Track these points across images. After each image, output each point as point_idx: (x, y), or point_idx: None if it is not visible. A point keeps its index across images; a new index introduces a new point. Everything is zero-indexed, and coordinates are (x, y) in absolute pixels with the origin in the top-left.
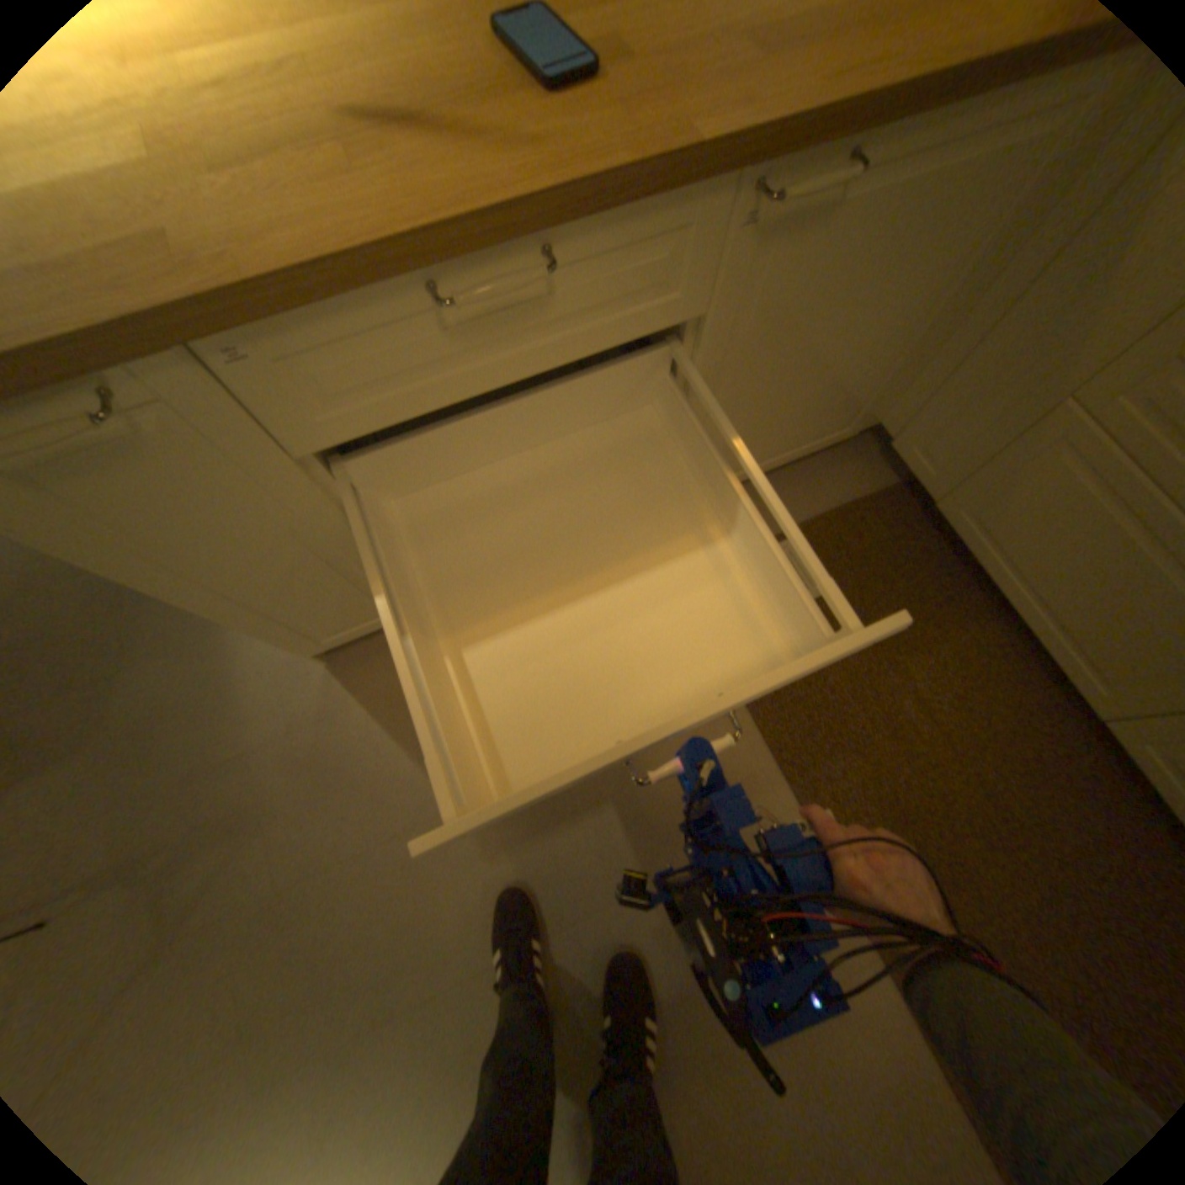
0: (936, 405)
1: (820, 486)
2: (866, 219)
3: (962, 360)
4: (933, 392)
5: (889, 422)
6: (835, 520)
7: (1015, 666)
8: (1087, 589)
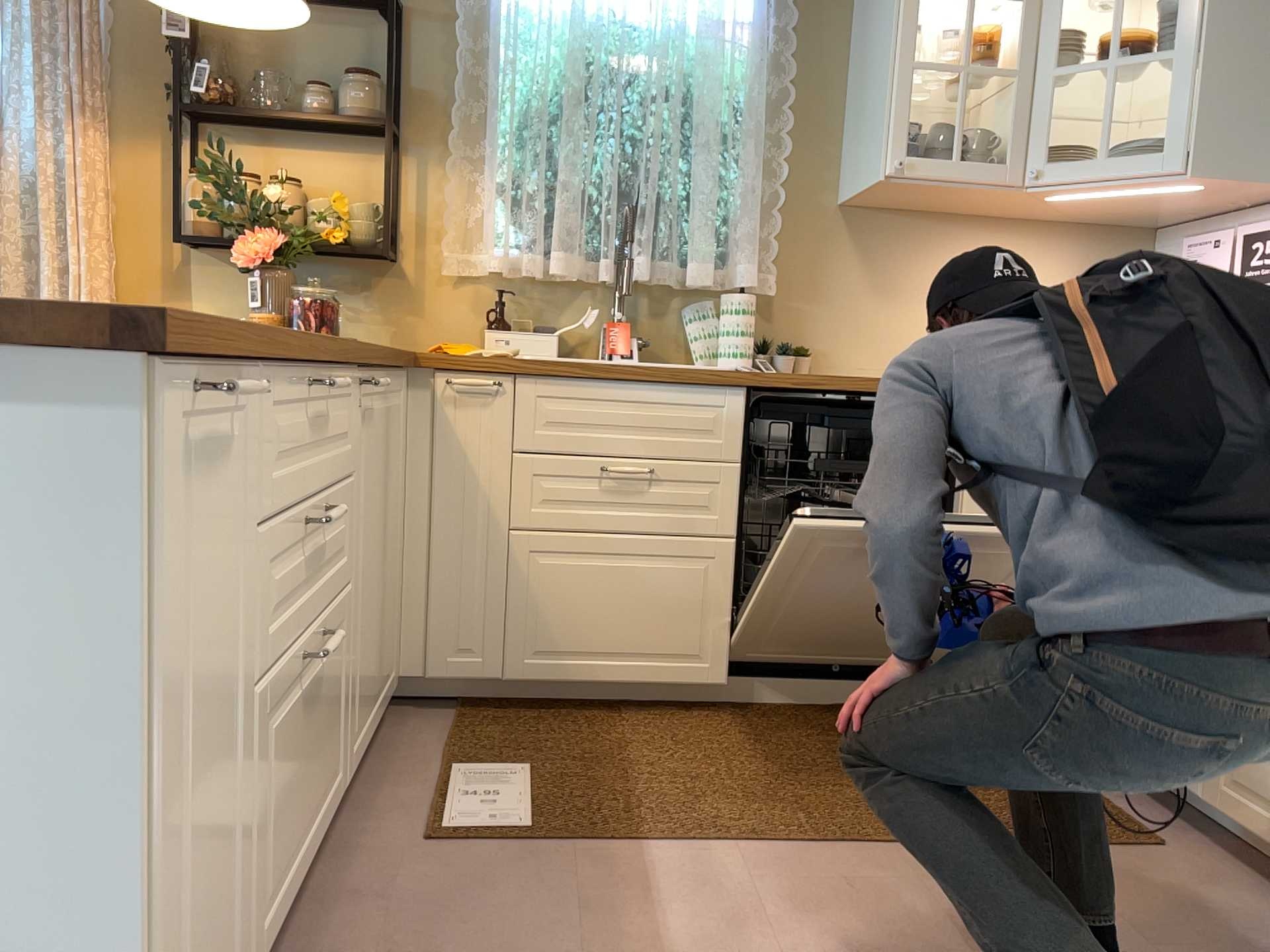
0: (432, 612)
1: (410, 741)
2: (374, 427)
3: (421, 571)
4: (420, 610)
5: (404, 666)
6: (455, 743)
7: (663, 720)
8: (628, 618)
